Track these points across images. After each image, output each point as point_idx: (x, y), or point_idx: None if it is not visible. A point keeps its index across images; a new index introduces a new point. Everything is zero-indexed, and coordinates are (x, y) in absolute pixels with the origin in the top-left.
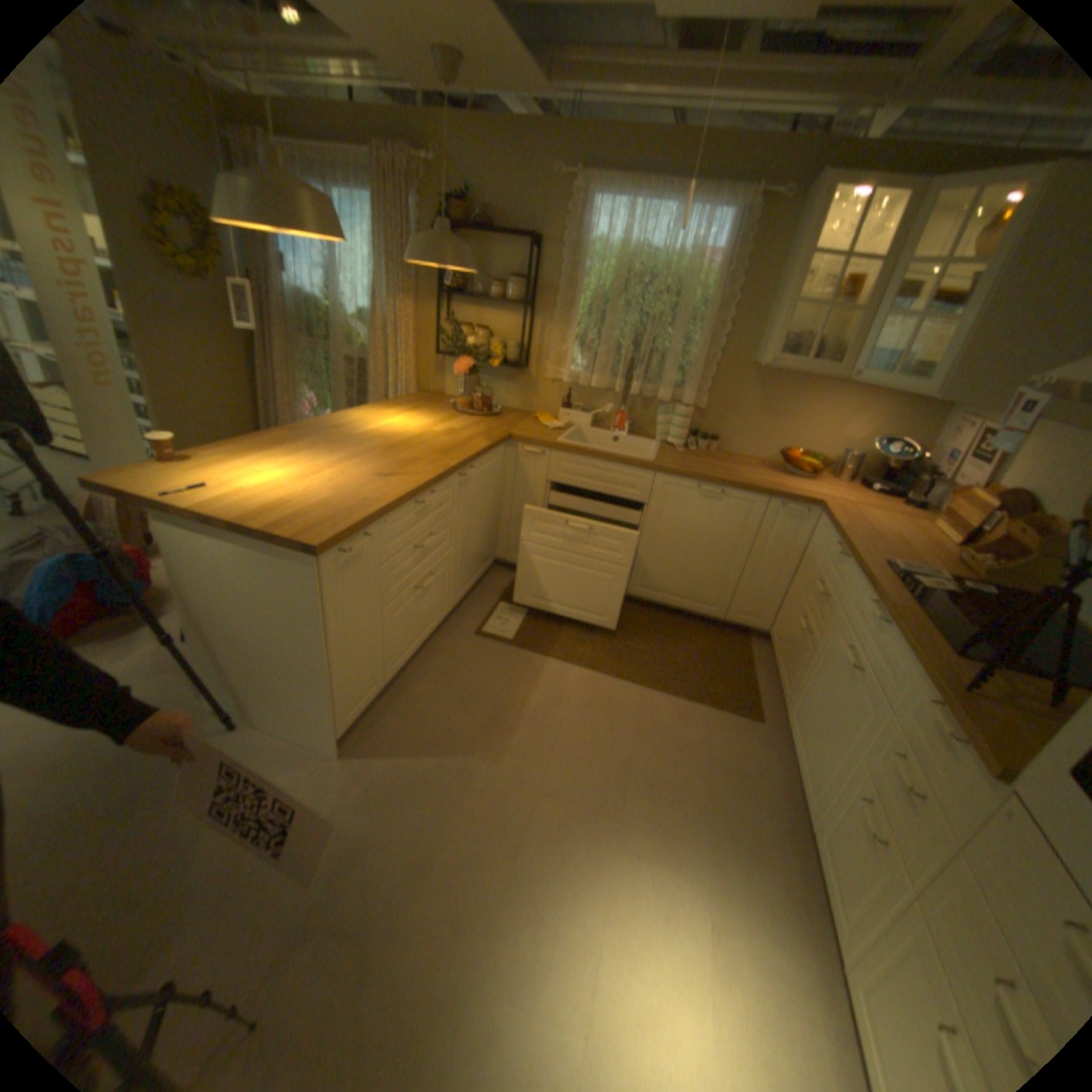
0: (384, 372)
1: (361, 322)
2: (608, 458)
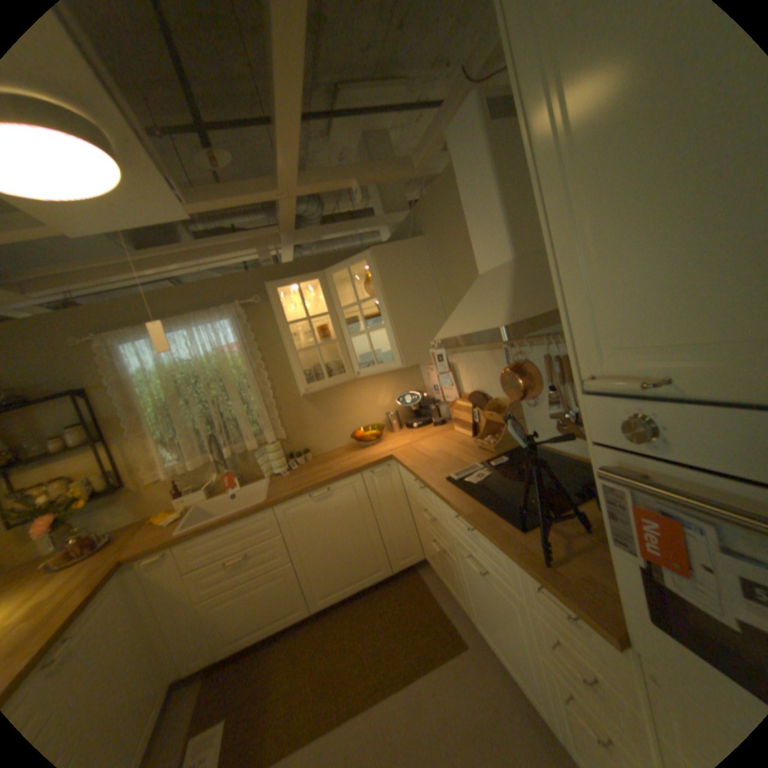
0: None
1: None
2: (227, 521)
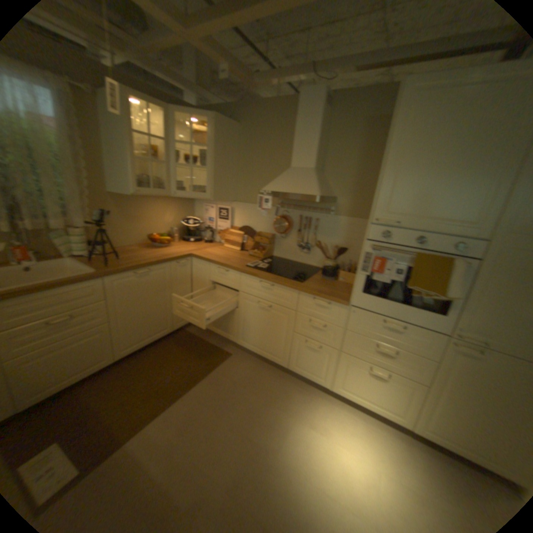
0: None
1: None
2: (57, 285)
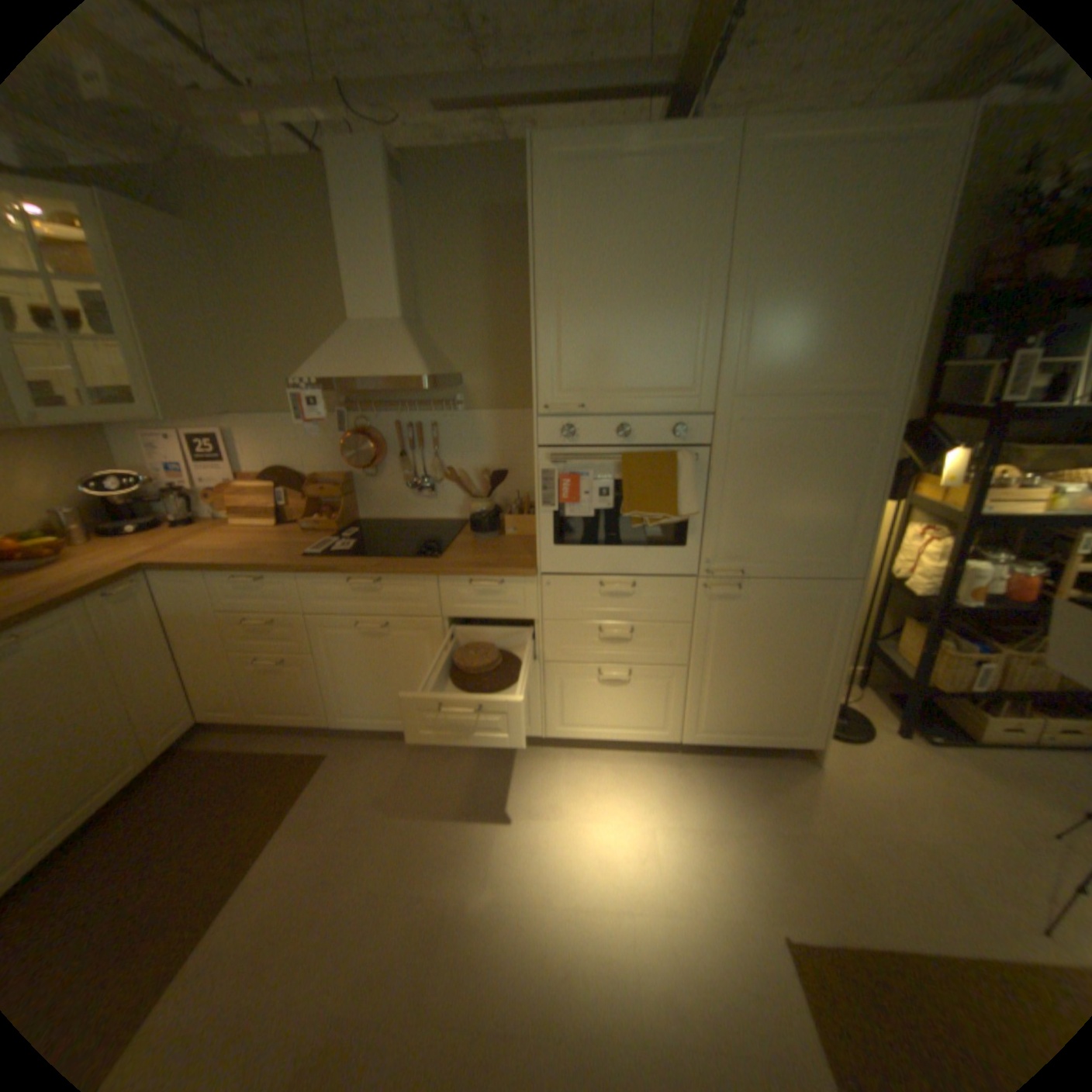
0: None
1: None
2: None
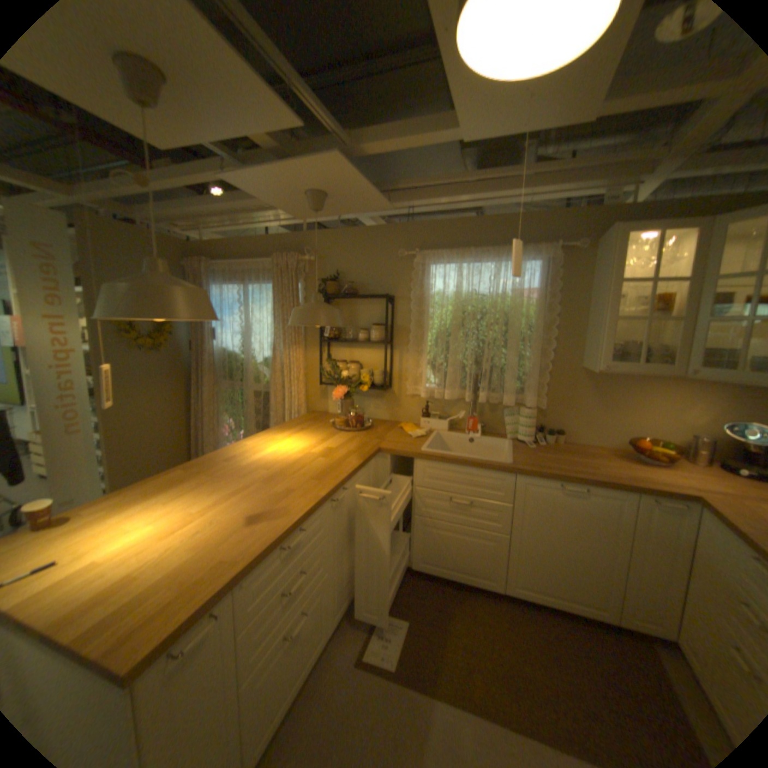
0: (282, 400)
1: (267, 366)
2: (470, 463)
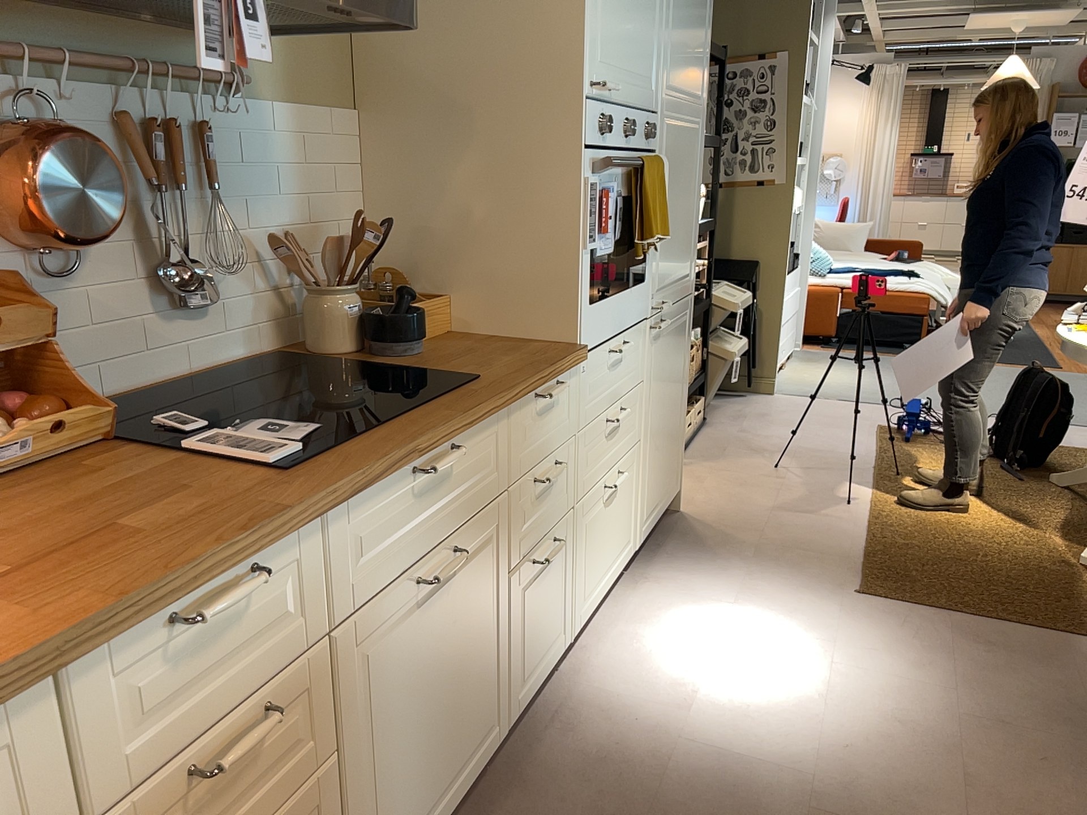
0: None
1: None
2: None
